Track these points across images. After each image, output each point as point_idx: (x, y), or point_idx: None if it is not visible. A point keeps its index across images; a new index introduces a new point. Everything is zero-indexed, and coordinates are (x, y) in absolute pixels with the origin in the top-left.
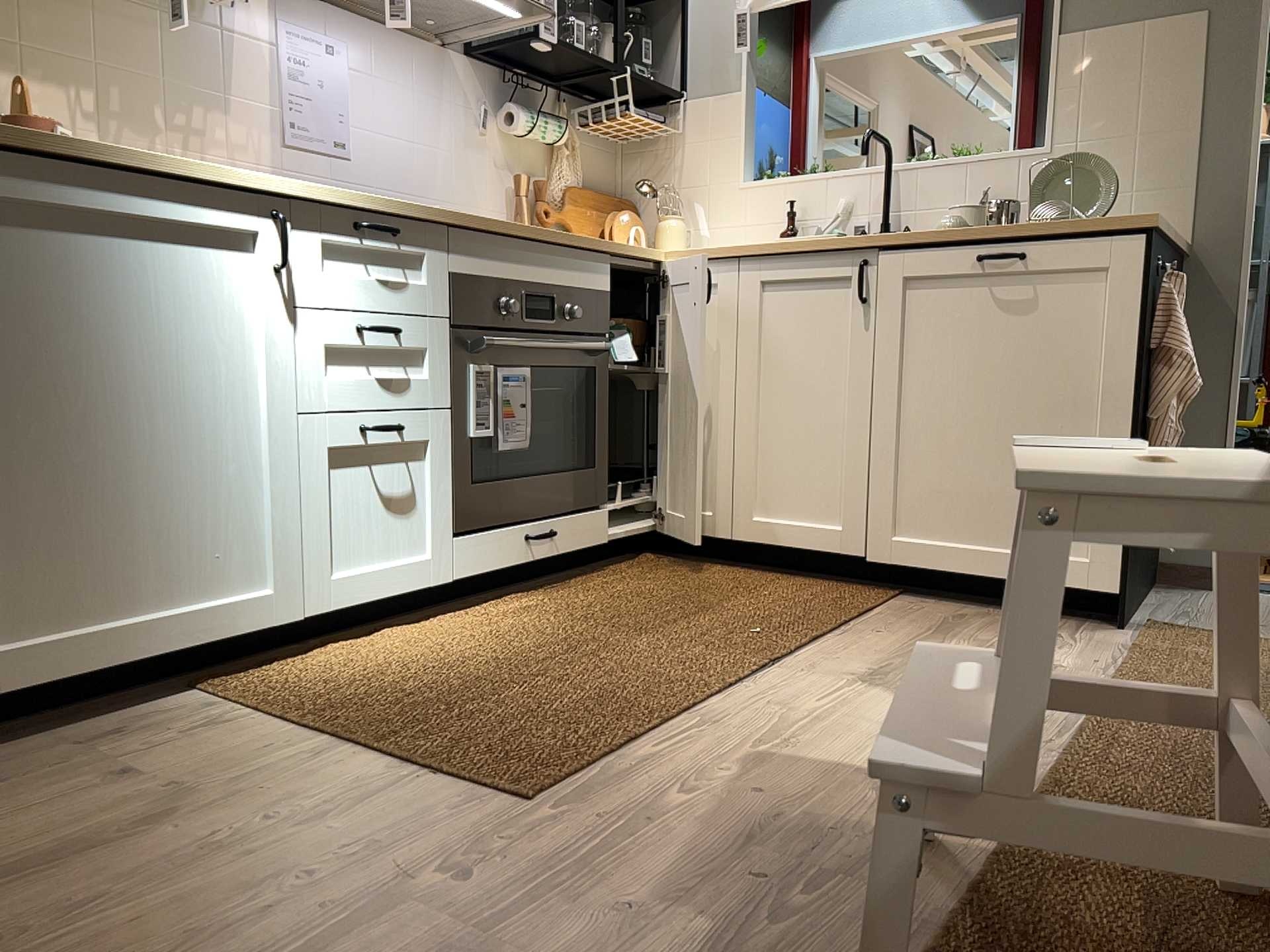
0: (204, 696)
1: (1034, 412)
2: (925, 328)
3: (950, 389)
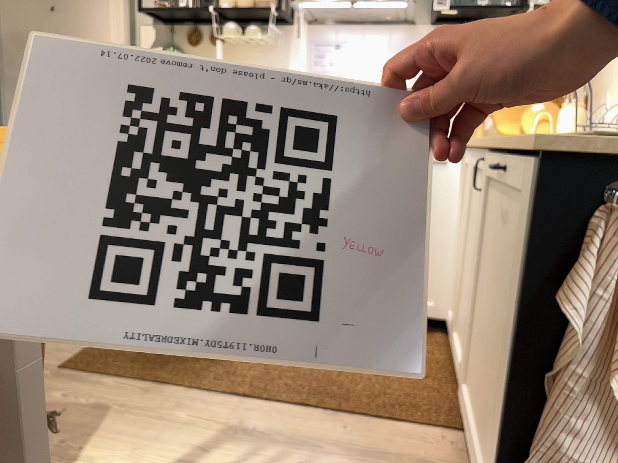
0: None
1: (498, 328)
2: (488, 226)
3: (487, 283)
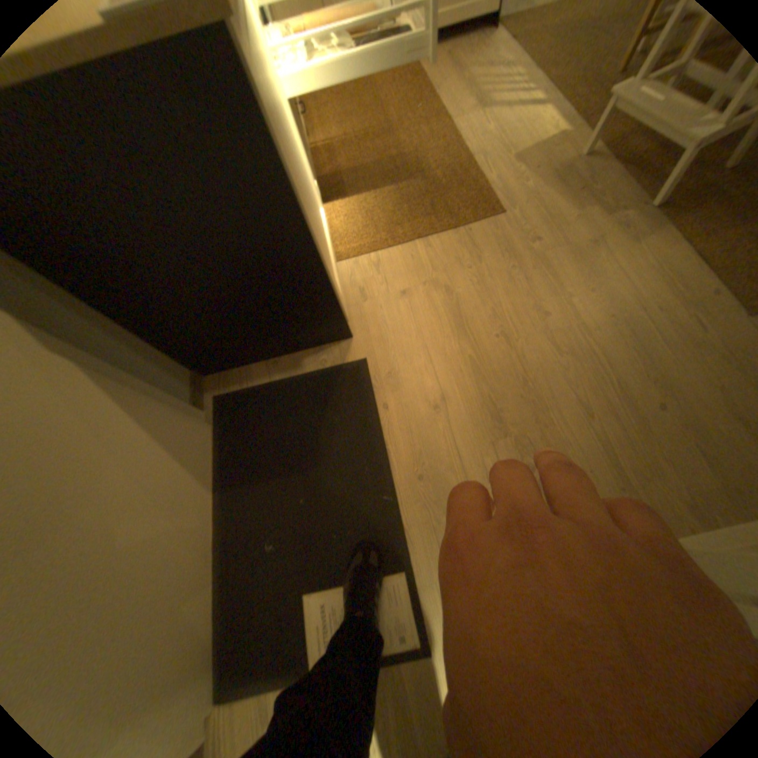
0: (348, 261)
1: None
2: None
3: None
